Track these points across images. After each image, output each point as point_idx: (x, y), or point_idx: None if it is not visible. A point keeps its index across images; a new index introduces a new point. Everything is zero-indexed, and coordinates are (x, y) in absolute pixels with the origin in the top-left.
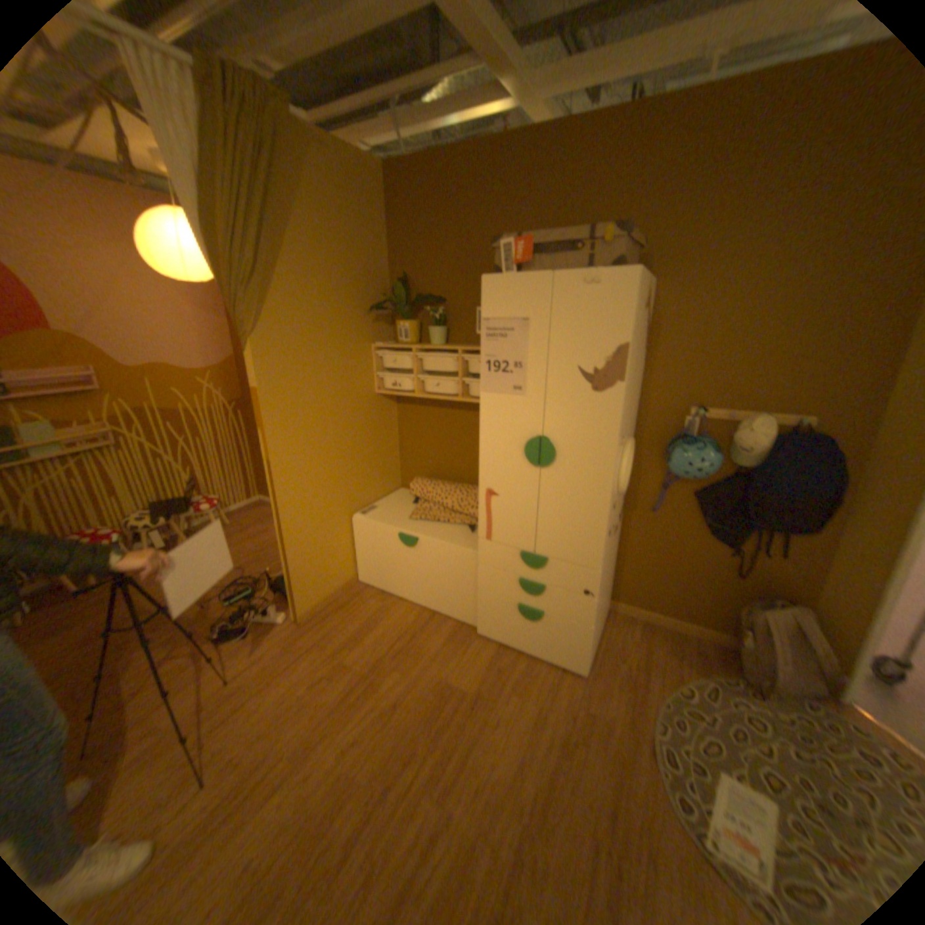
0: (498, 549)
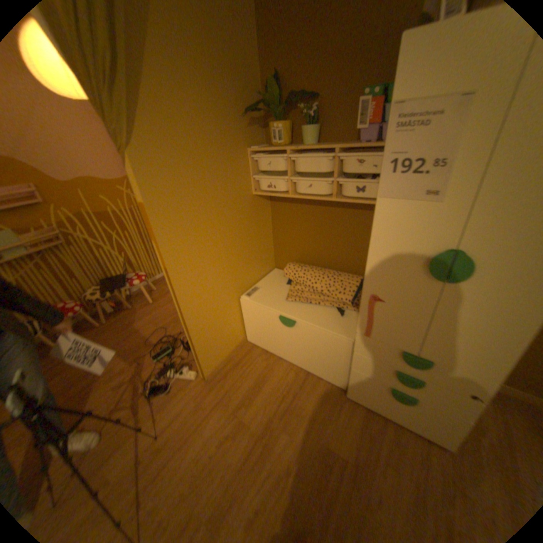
0: (376, 344)
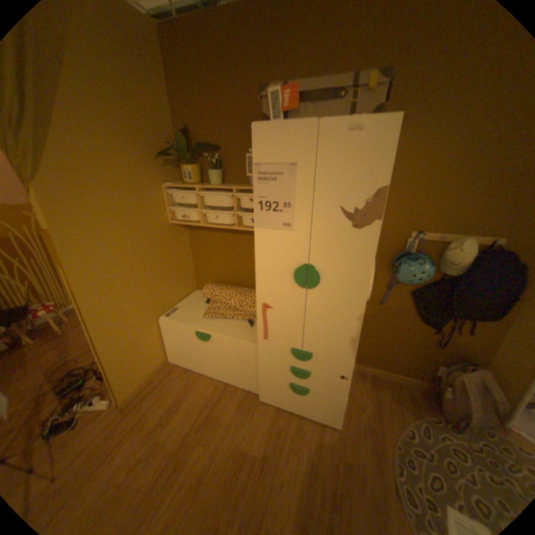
0: (273, 346)
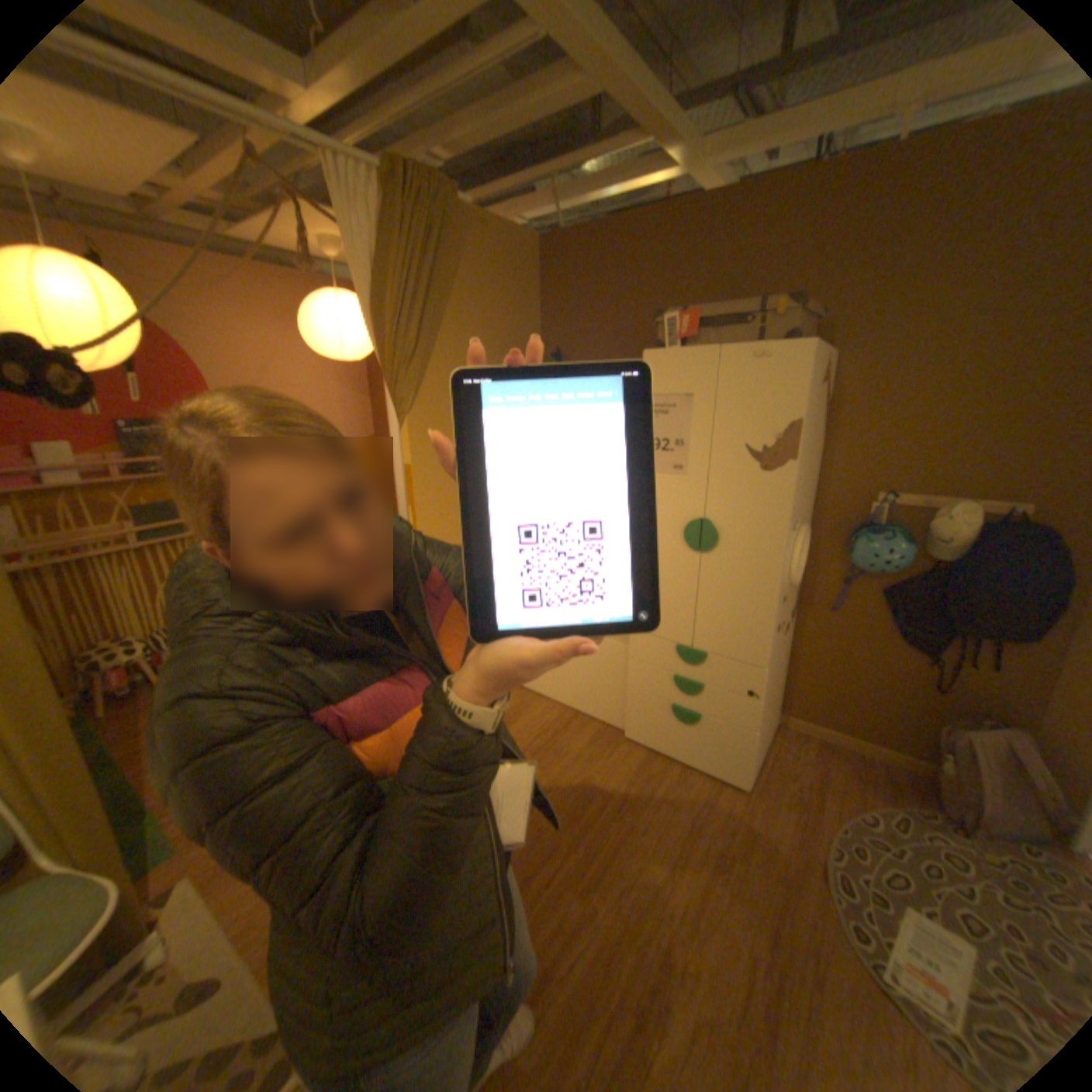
0: (651, 643)
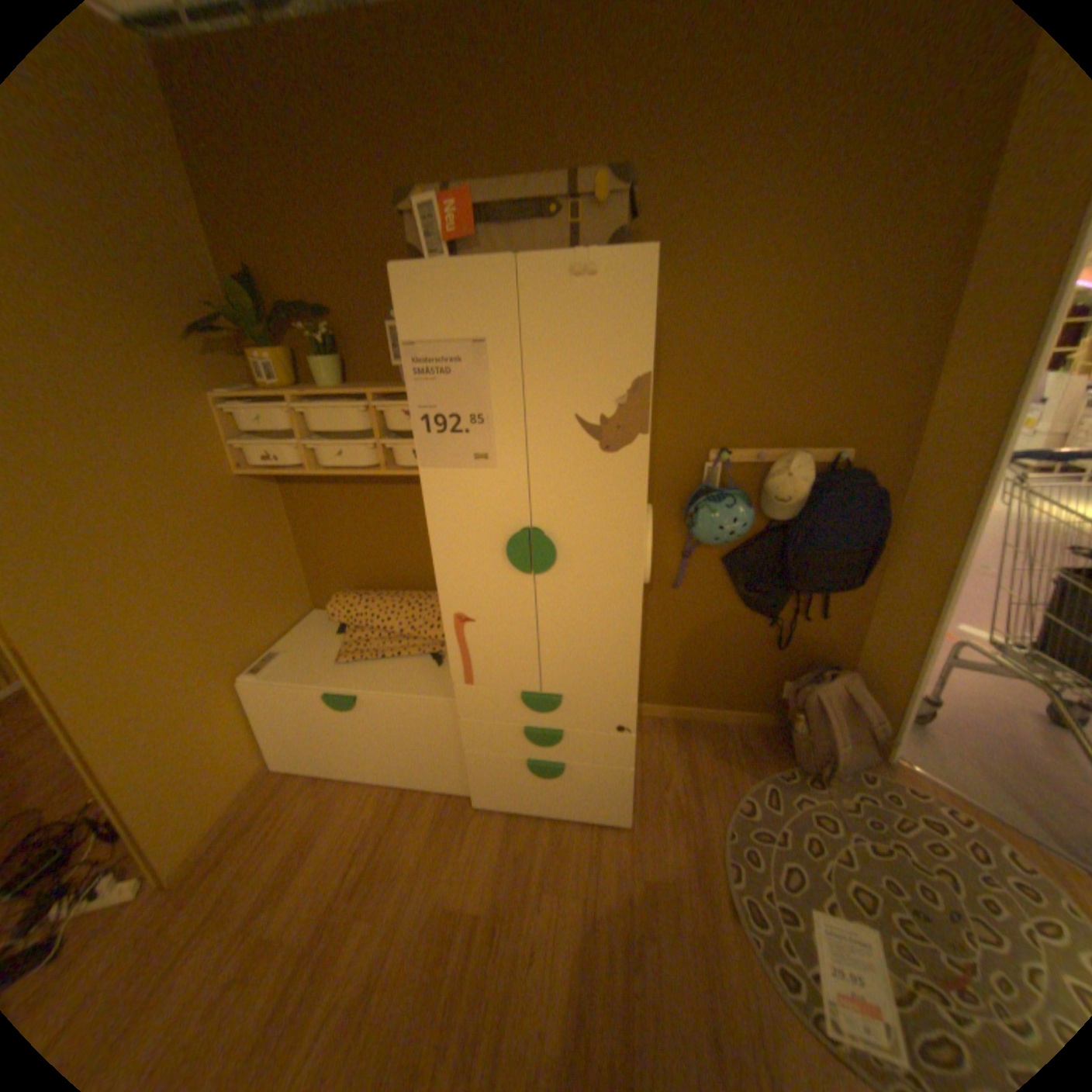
0: (486, 695)
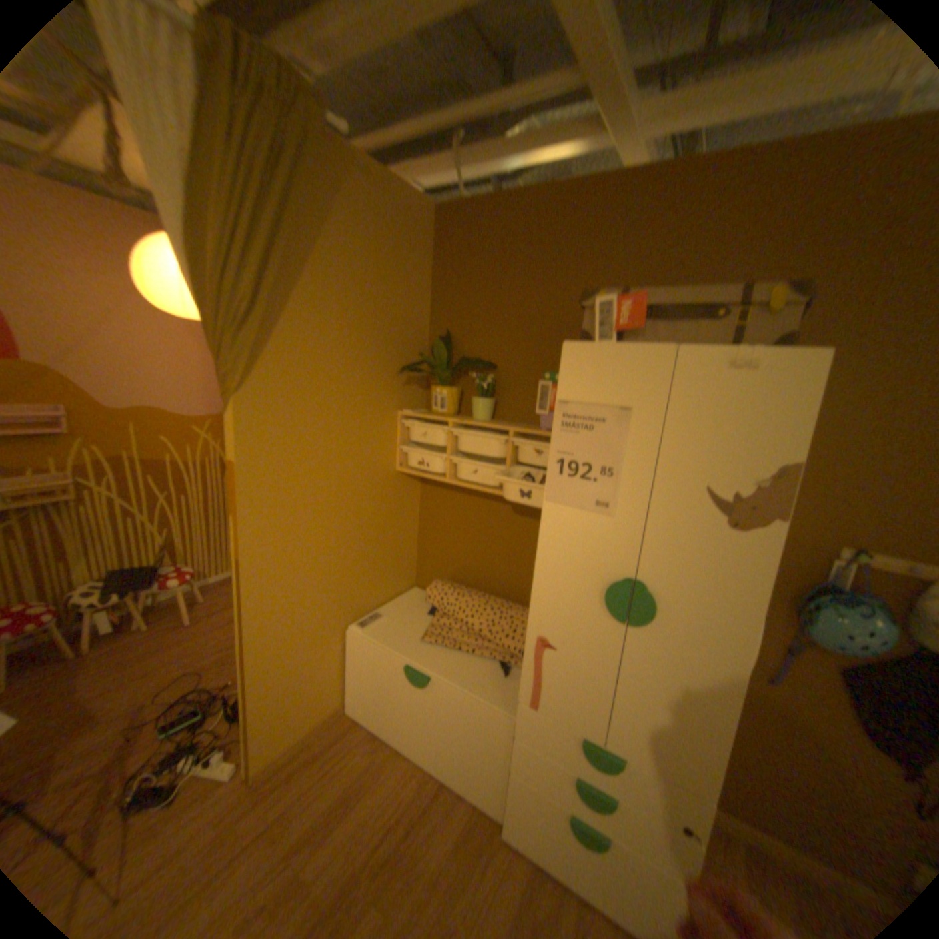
0: (547, 727)
